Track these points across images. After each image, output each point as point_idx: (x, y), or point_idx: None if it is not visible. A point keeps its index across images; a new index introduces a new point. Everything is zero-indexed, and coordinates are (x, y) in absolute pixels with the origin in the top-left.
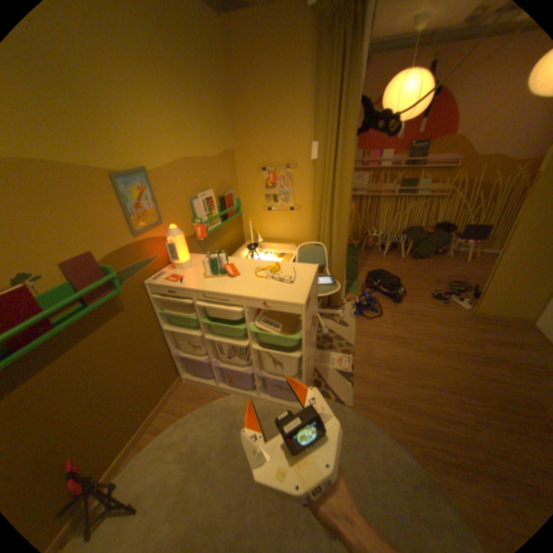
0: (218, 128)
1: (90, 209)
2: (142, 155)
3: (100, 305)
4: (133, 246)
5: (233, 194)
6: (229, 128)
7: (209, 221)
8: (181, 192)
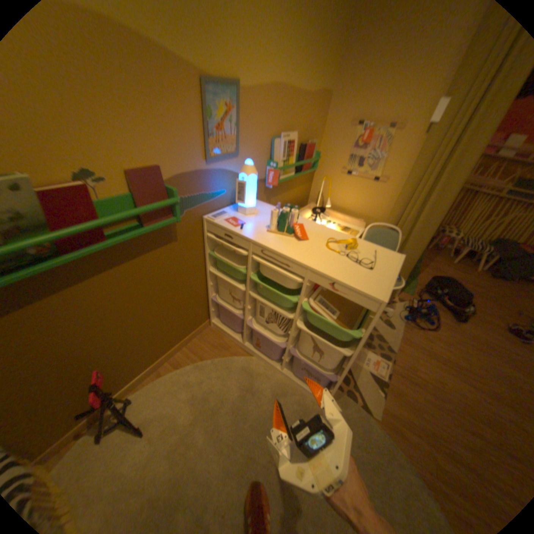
0: (326, 57)
1: (171, 116)
2: (240, 65)
3: (156, 230)
4: (203, 175)
5: (315, 146)
6: (337, 62)
7: (284, 169)
8: (266, 126)
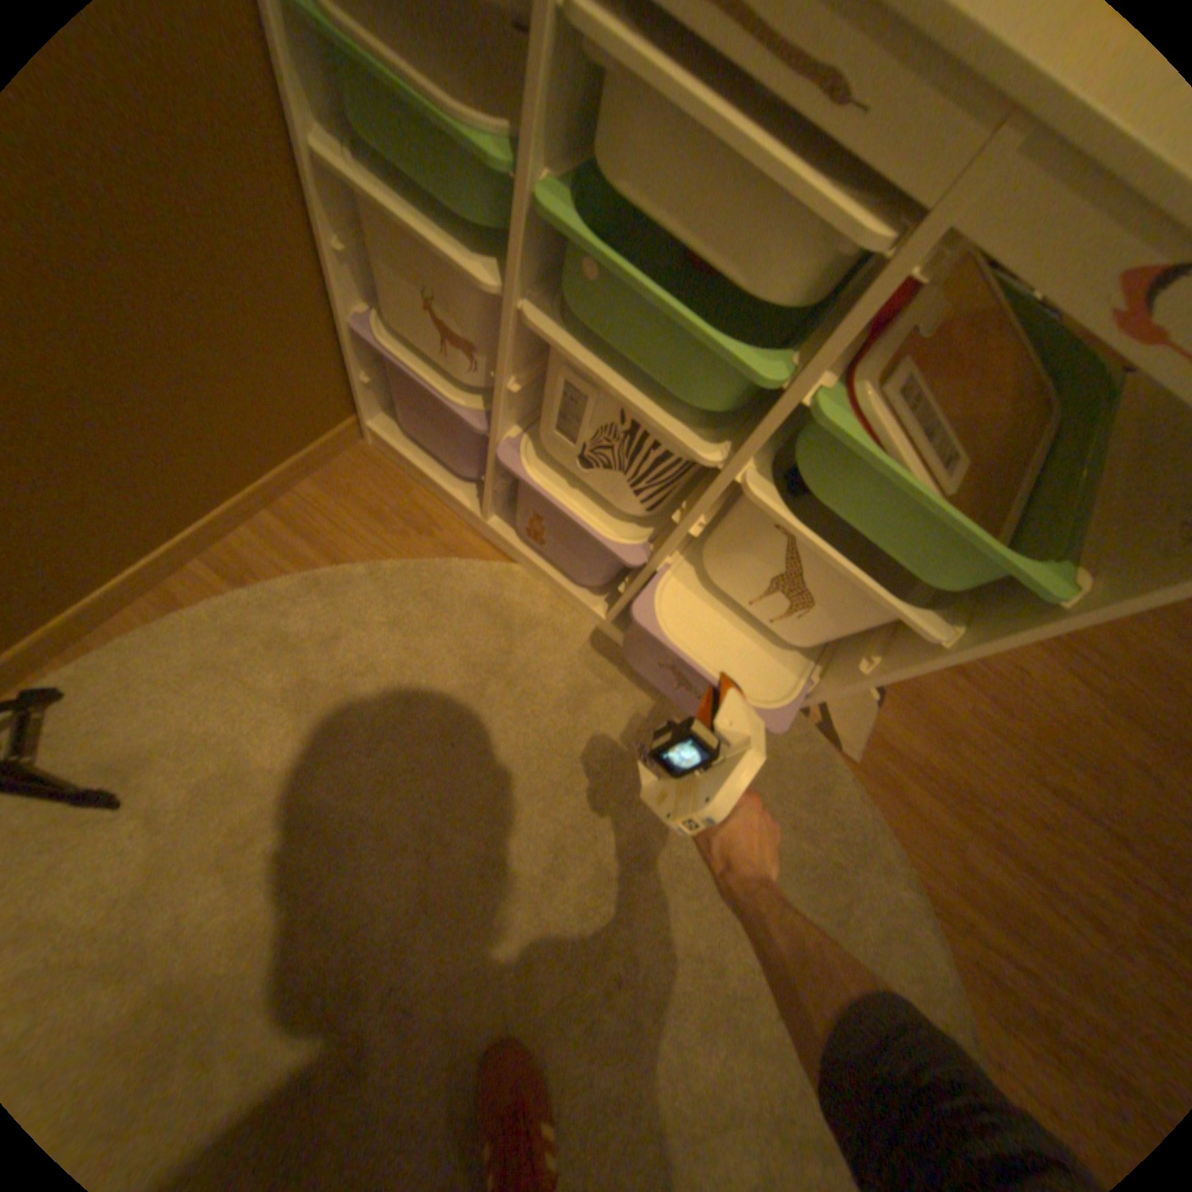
0: None
1: None
2: None
3: None
4: None
5: None
6: None
7: None
8: None
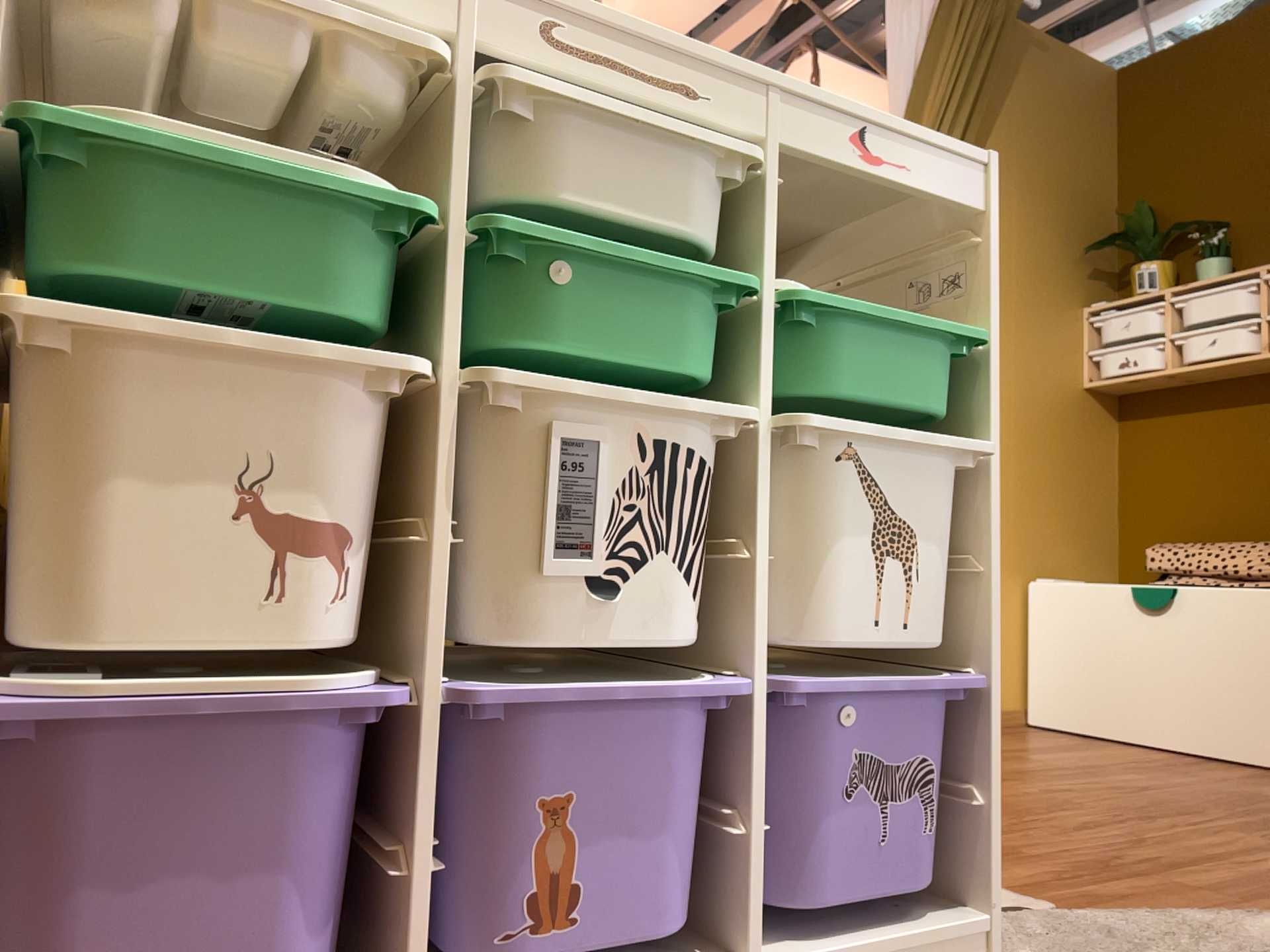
0: None
1: None
2: None
3: None
4: None
5: None
6: None
7: None
8: None
